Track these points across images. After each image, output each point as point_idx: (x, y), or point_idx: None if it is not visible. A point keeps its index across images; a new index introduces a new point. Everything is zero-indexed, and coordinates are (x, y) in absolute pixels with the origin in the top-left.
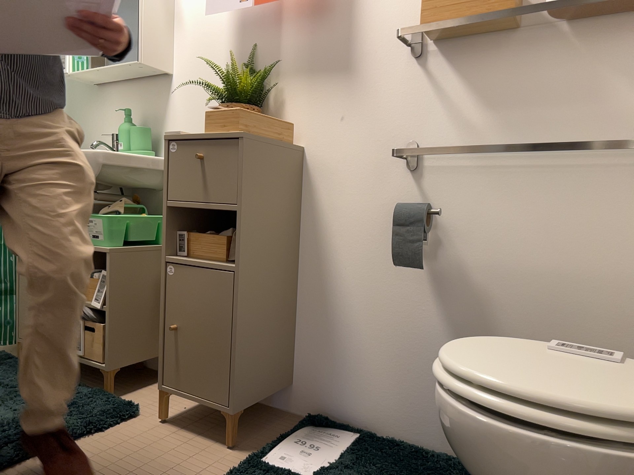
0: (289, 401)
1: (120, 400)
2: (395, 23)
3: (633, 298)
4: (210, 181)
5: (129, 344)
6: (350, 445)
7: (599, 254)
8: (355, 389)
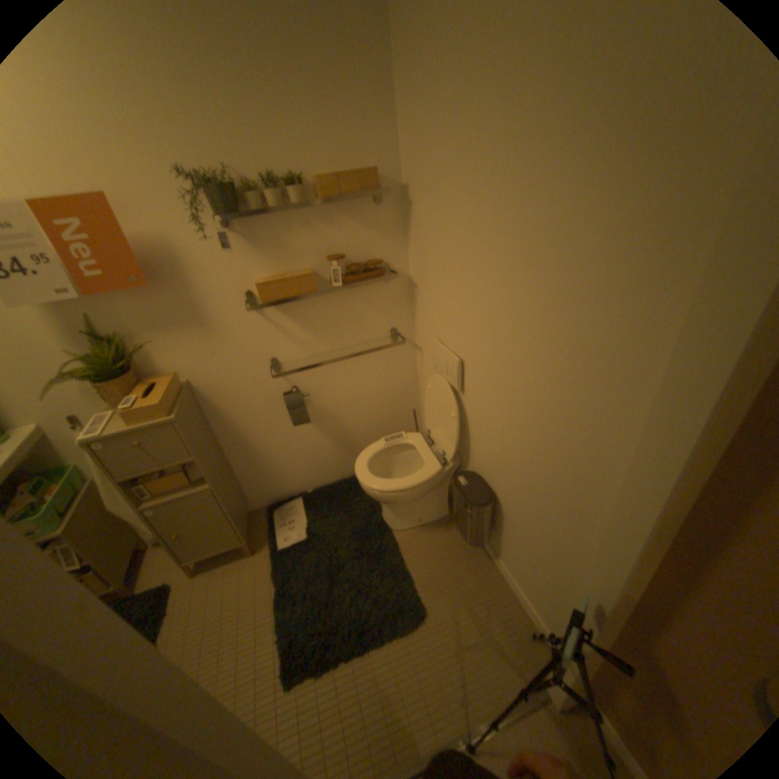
0: (248, 507)
1: (141, 592)
2: (228, 287)
3: (391, 392)
4: (157, 453)
5: (117, 563)
6: (303, 507)
7: (377, 381)
8: (286, 481)
